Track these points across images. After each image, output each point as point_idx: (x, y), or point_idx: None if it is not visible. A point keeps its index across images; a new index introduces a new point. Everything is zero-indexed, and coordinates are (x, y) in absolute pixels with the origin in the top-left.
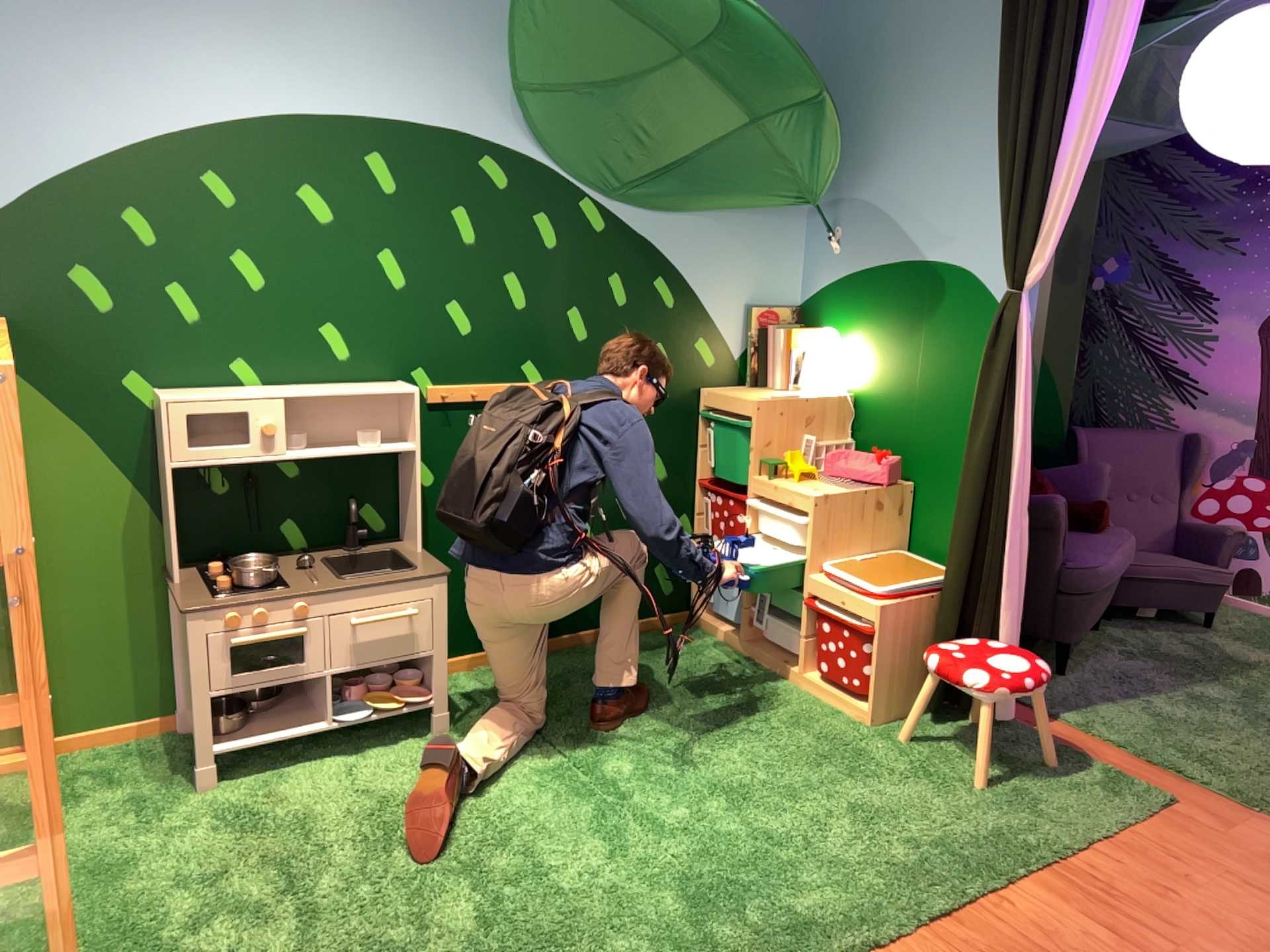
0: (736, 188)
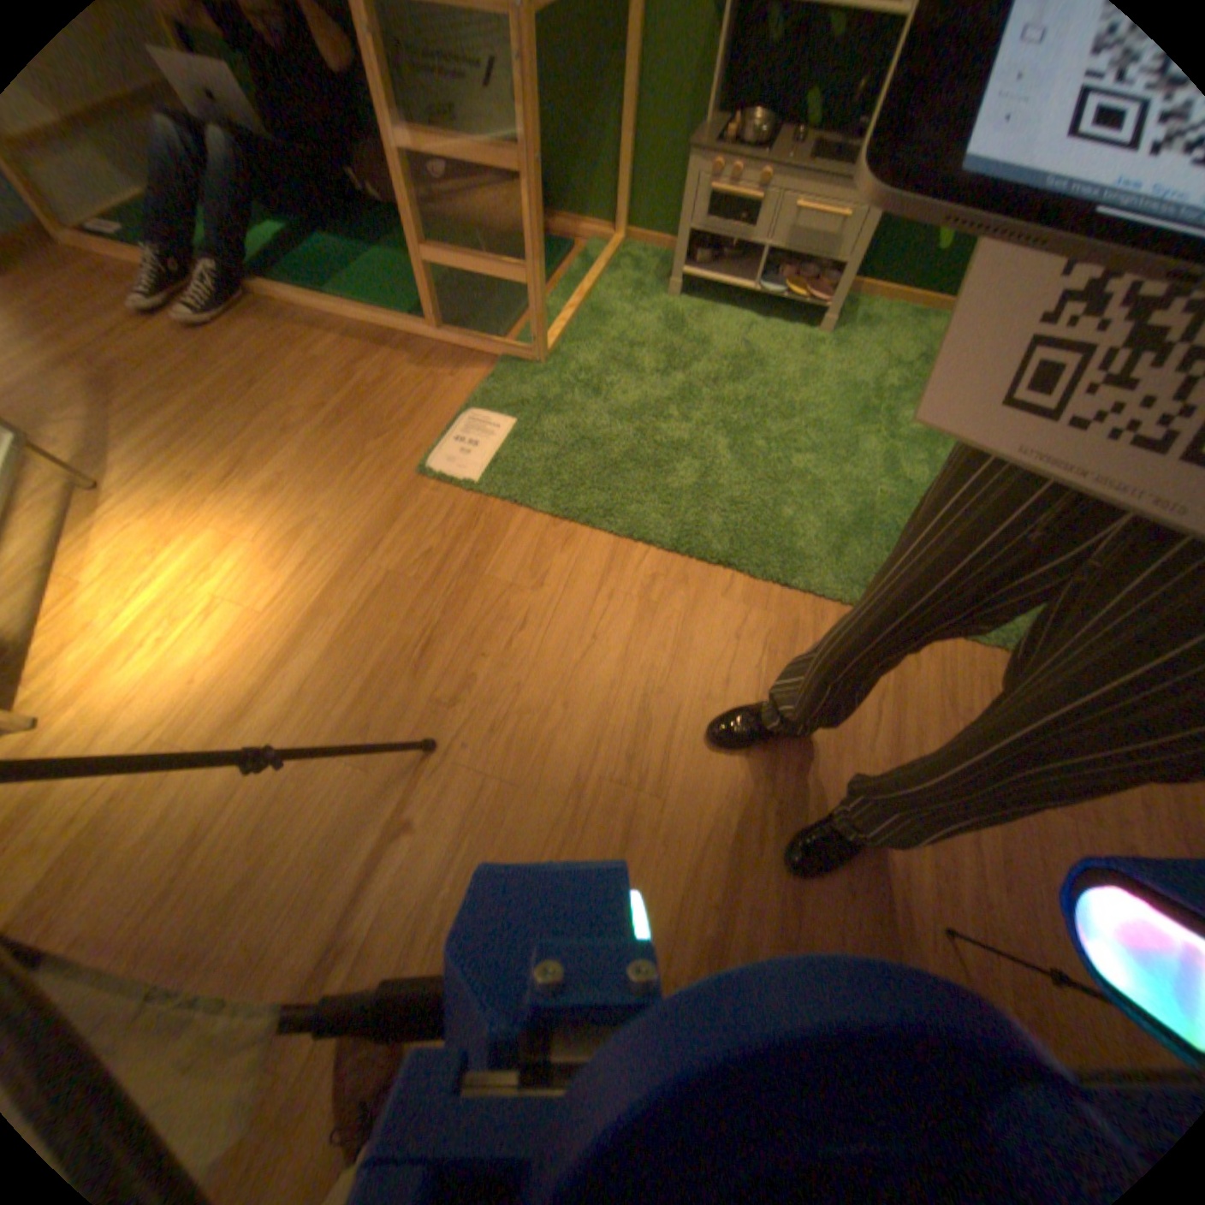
0: None
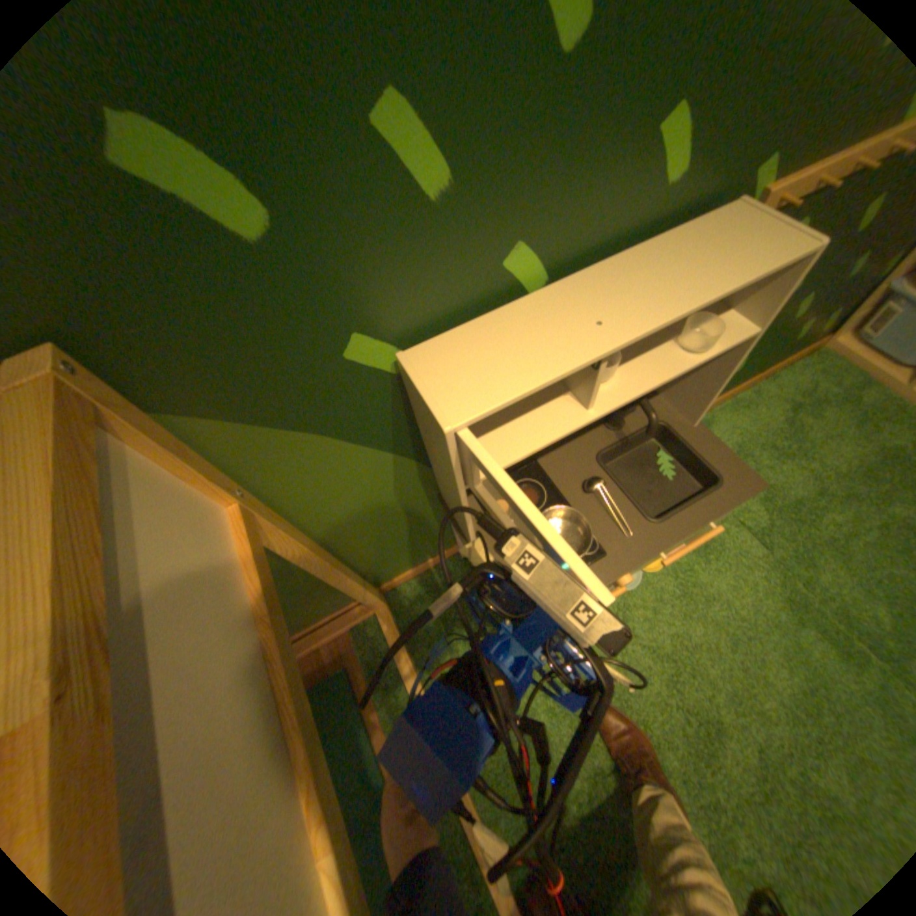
0: None
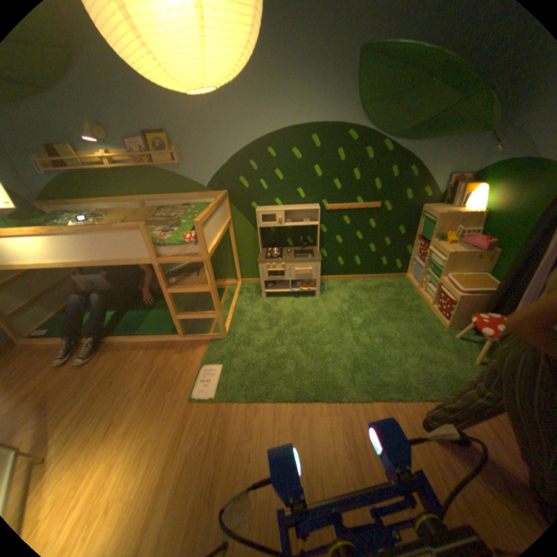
0: (454, 125)
